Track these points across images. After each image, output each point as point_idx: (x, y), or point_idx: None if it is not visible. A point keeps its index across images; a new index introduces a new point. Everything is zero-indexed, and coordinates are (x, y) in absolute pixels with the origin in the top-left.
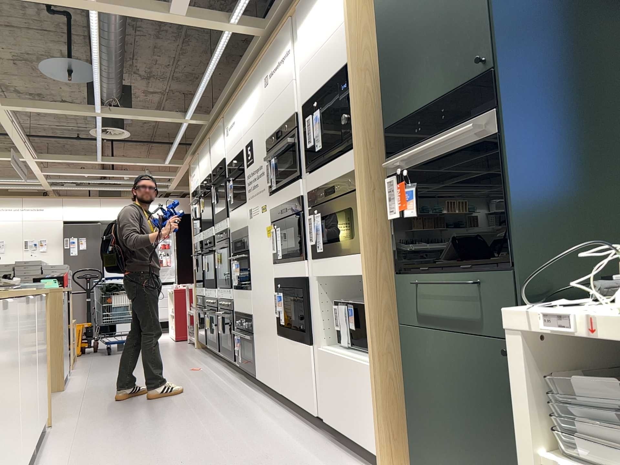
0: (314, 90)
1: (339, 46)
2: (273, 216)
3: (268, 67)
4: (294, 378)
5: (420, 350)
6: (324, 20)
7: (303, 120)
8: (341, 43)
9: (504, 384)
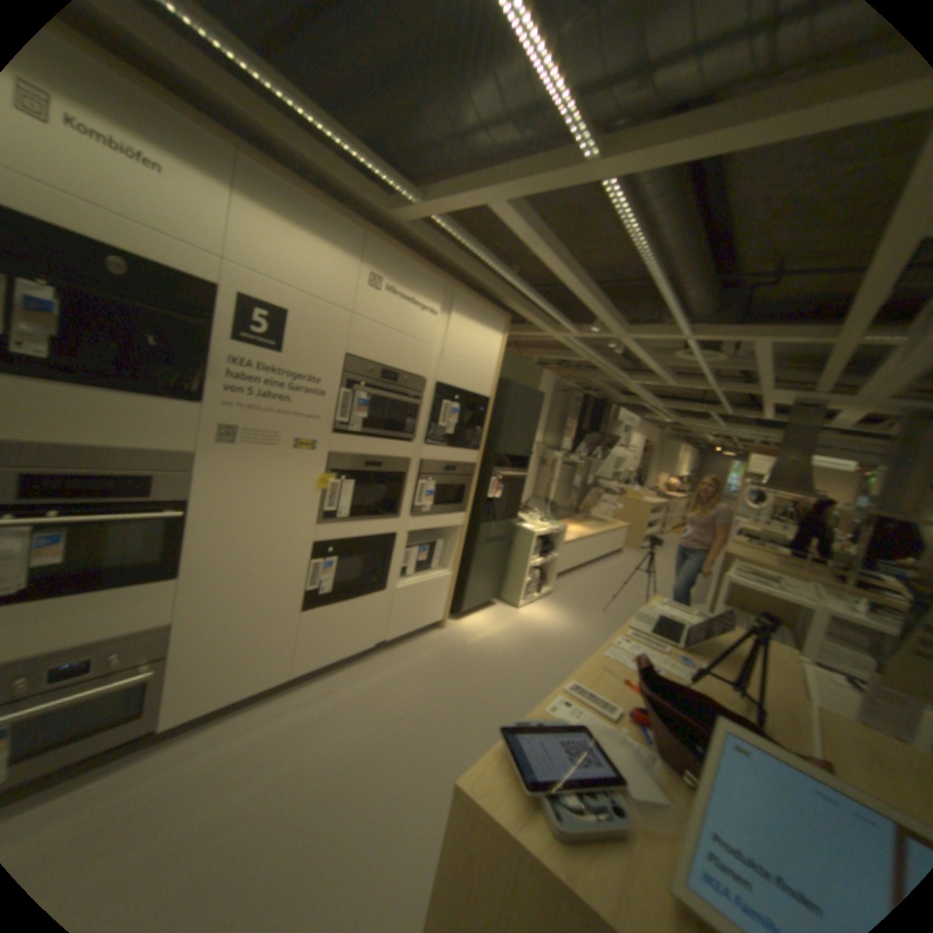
0: (456, 385)
1: (486, 380)
2: (343, 464)
3: (387, 272)
4: (337, 639)
5: (481, 554)
6: (481, 348)
7: (437, 397)
8: (488, 381)
9: (502, 553)
